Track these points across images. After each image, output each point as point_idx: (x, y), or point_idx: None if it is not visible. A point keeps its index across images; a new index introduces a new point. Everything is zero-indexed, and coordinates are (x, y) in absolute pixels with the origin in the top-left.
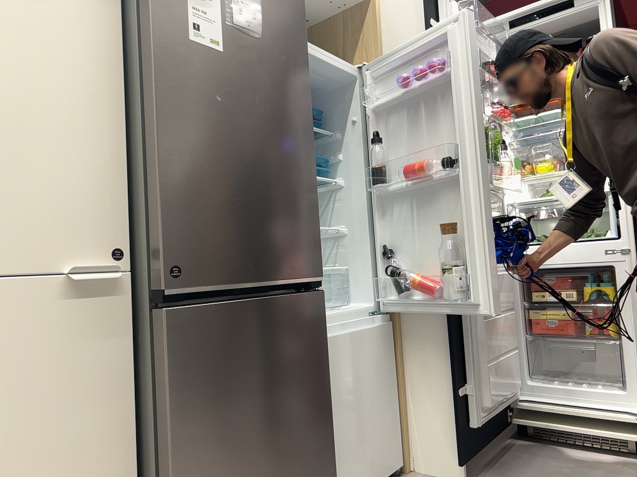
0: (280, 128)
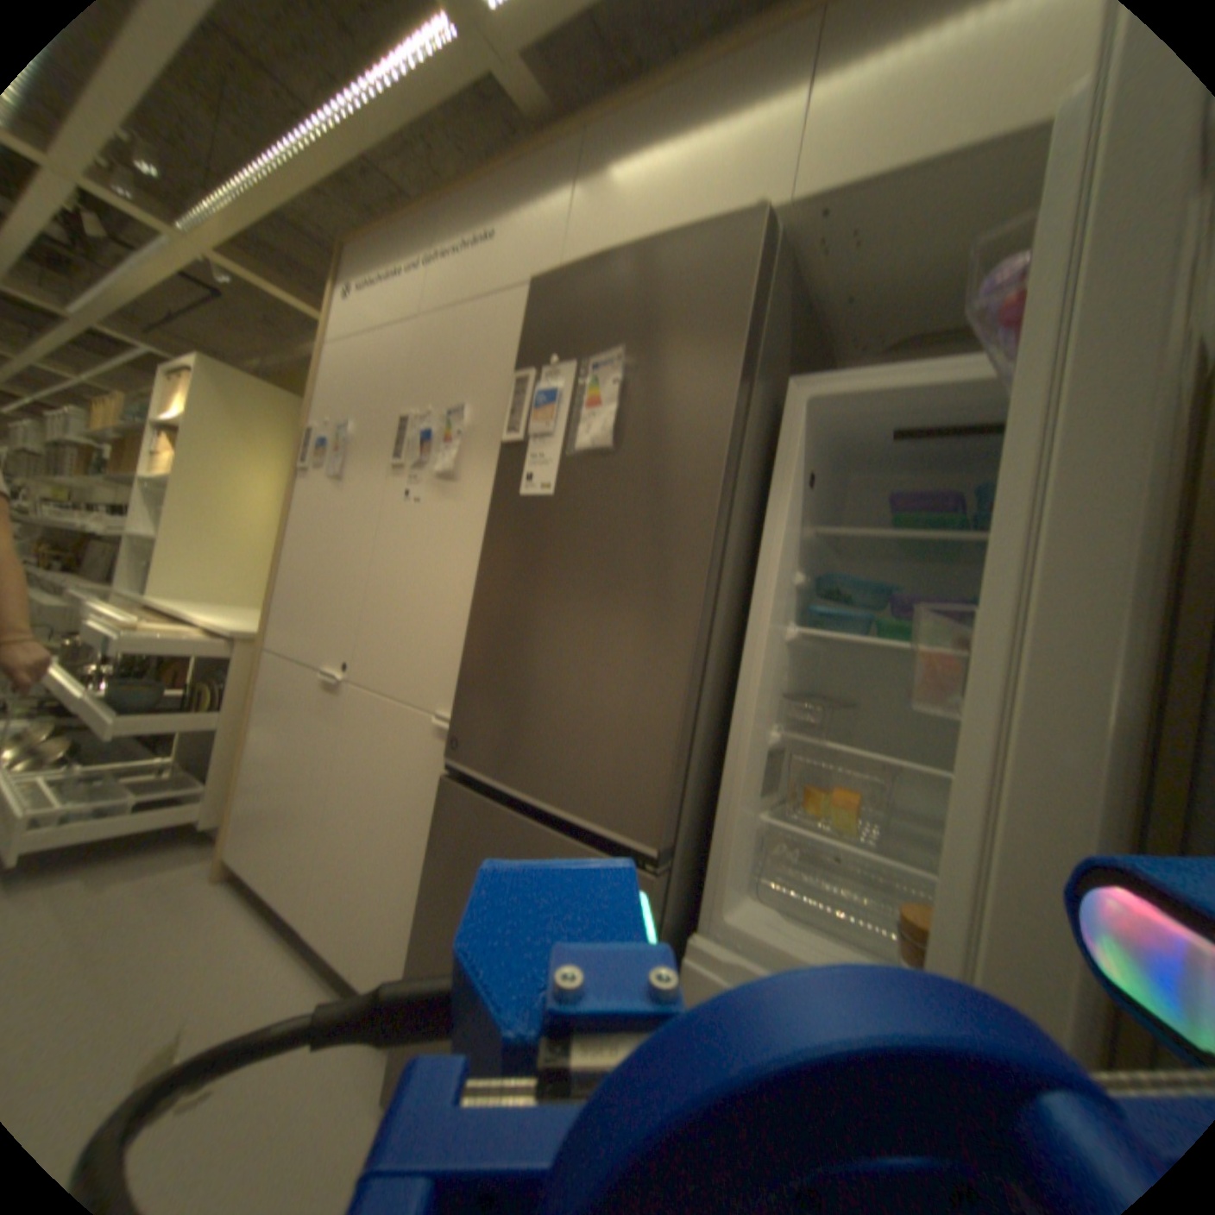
0: (621, 578)
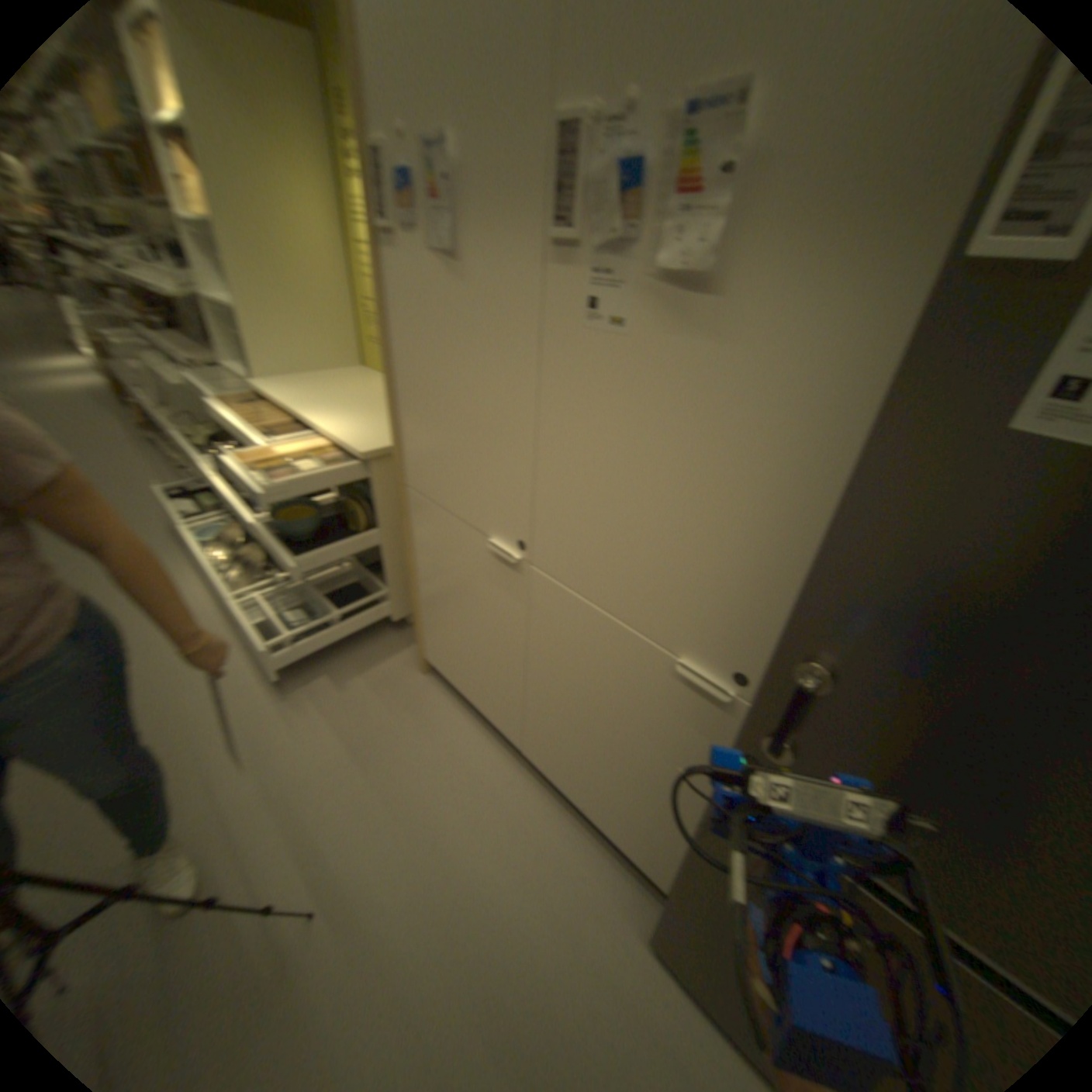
0: None
